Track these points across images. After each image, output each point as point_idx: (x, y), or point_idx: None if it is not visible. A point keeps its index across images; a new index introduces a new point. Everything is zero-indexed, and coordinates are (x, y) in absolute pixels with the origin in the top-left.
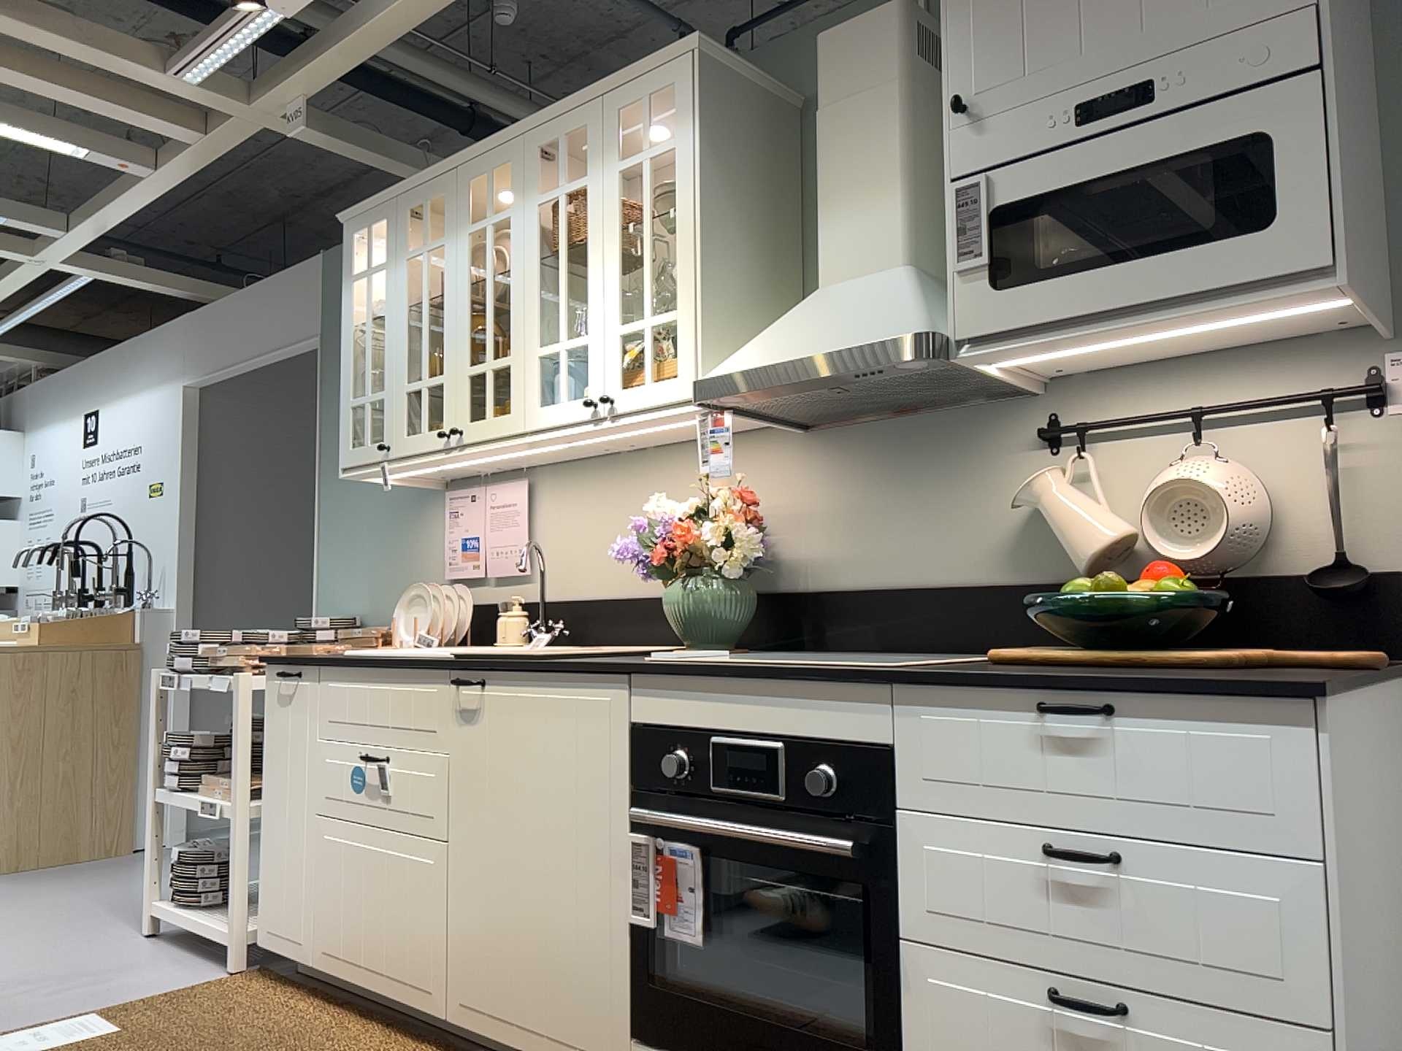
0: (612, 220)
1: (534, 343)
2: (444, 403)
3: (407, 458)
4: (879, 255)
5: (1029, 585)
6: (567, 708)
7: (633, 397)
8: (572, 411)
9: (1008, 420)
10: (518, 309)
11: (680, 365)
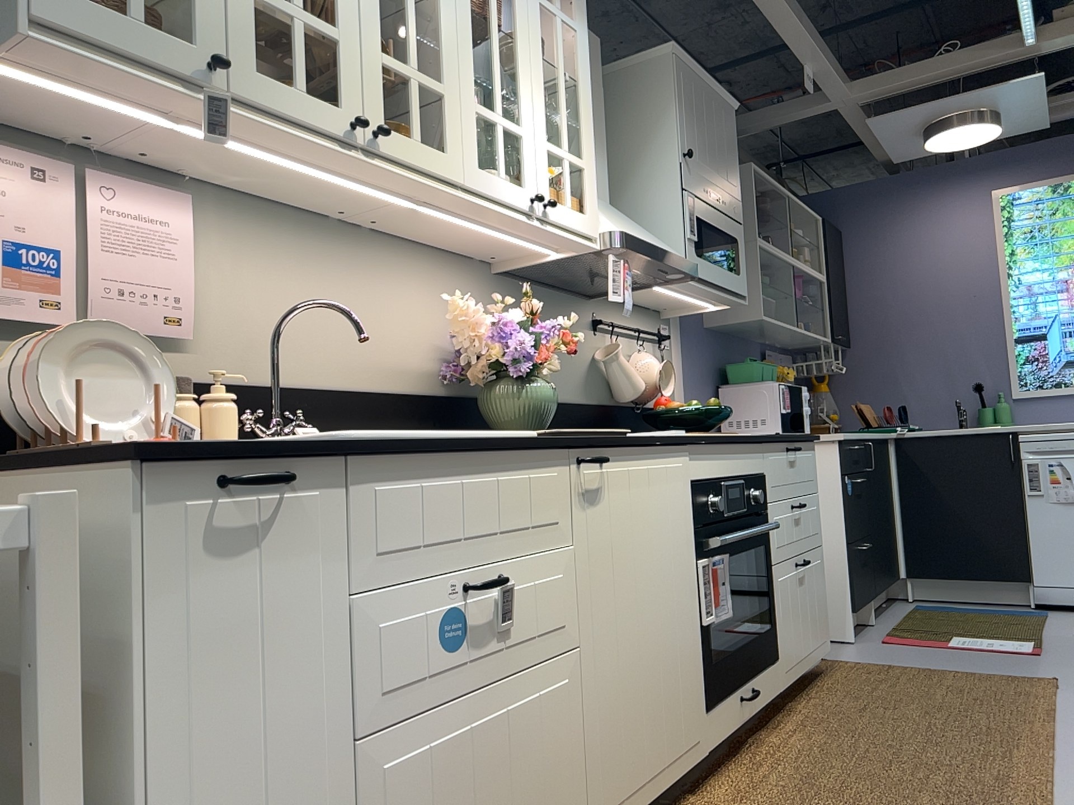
0: (537, 41)
1: (472, 95)
2: (339, 72)
3: (246, 107)
4: (603, 191)
5: (596, 405)
6: (663, 474)
7: (562, 214)
8: (514, 194)
9: (583, 309)
10: (453, 42)
11: (586, 208)
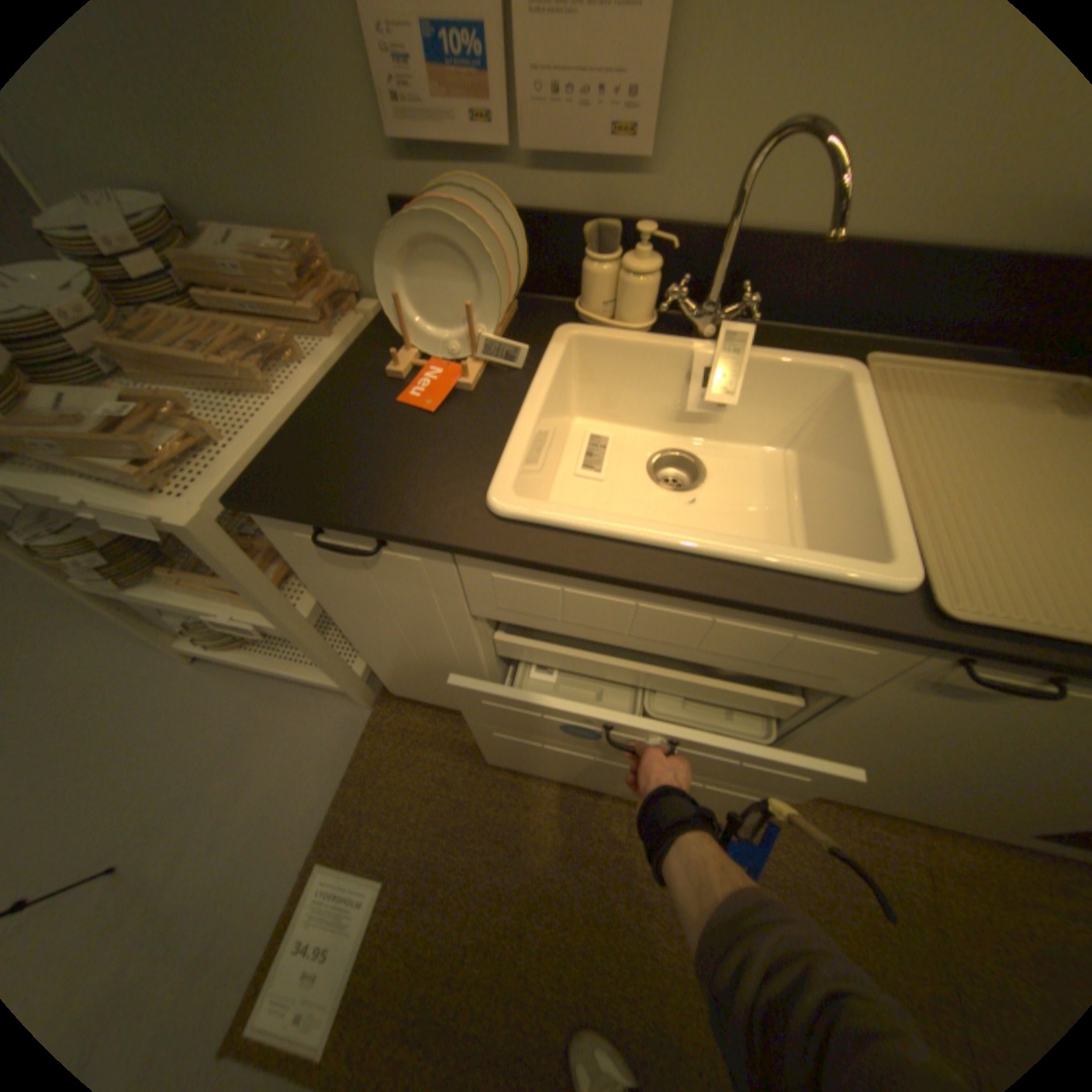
0: None
1: None
2: None
3: None
4: None
5: None
6: None
7: None
8: None
9: None
10: None
11: None
